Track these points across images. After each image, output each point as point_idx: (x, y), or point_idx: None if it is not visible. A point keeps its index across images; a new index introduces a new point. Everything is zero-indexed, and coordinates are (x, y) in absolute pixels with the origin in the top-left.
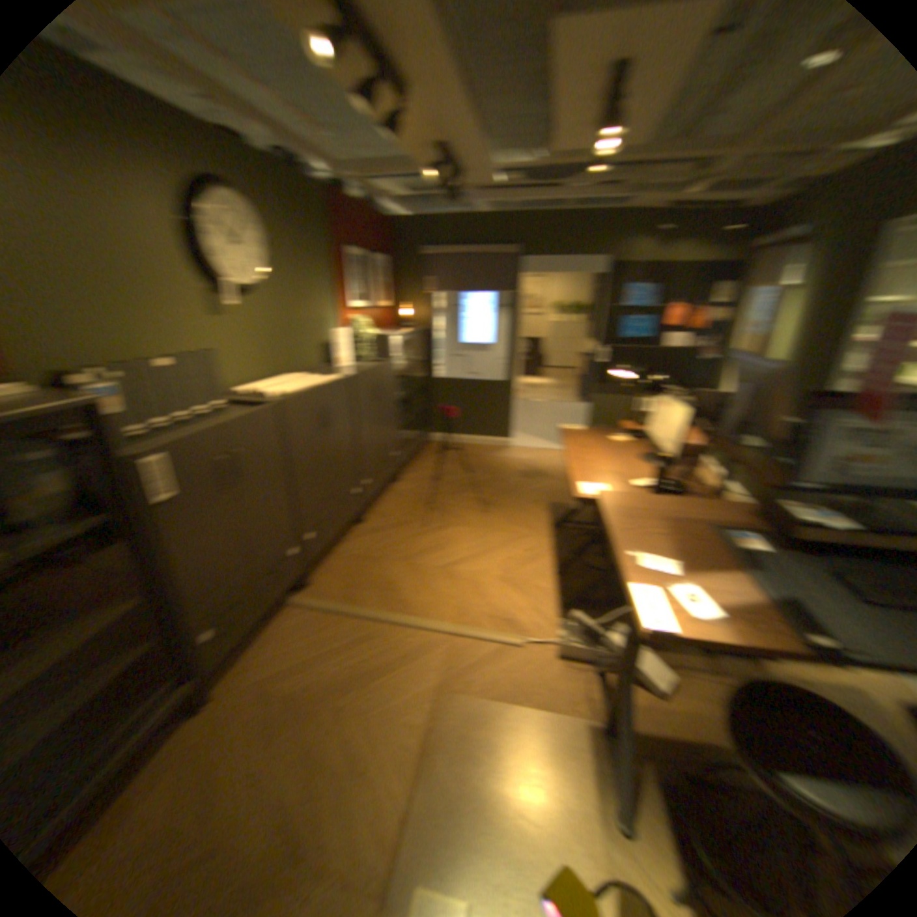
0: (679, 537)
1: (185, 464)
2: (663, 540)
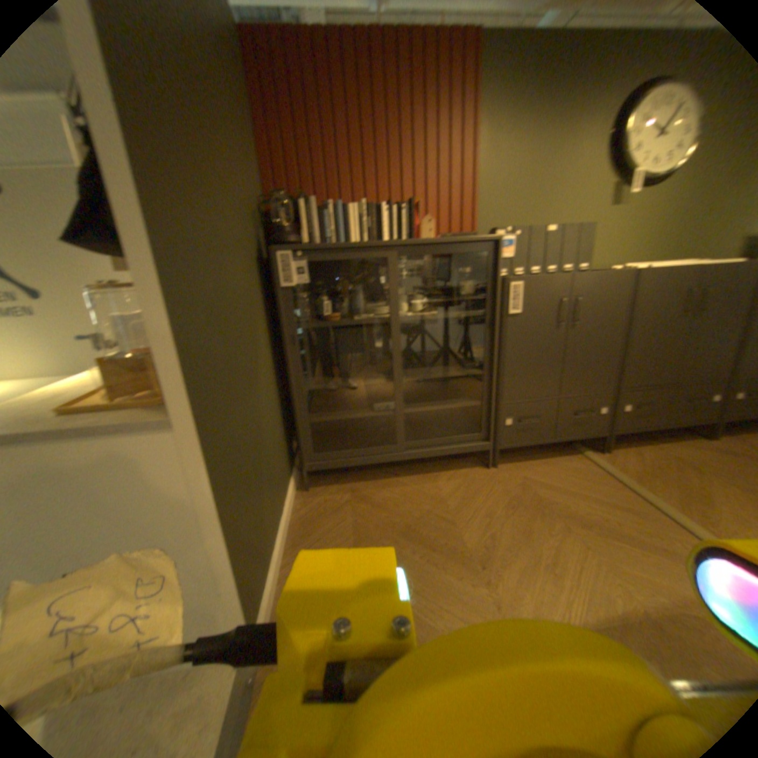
0: None
1: (542, 297)
2: None
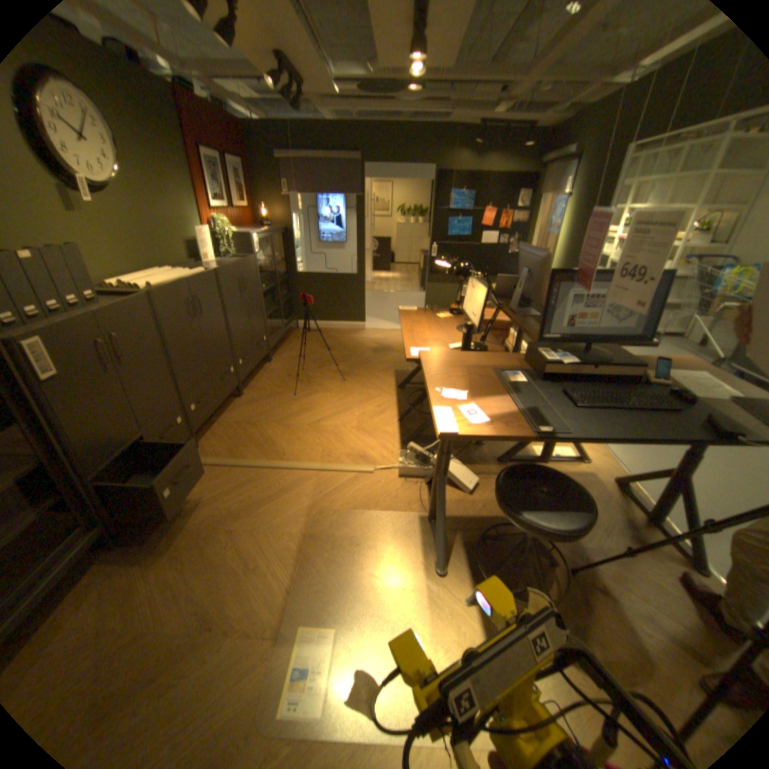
0: (472, 377)
1: (74, 345)
2: (461, 380)
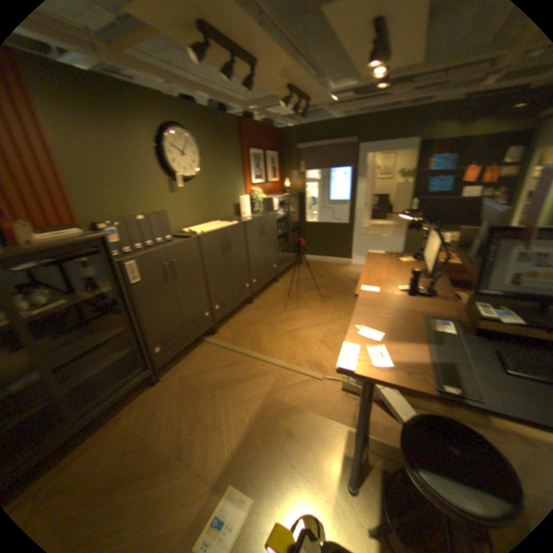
0: (397, 320)
1: (149, 265)
2: (385, 321)
